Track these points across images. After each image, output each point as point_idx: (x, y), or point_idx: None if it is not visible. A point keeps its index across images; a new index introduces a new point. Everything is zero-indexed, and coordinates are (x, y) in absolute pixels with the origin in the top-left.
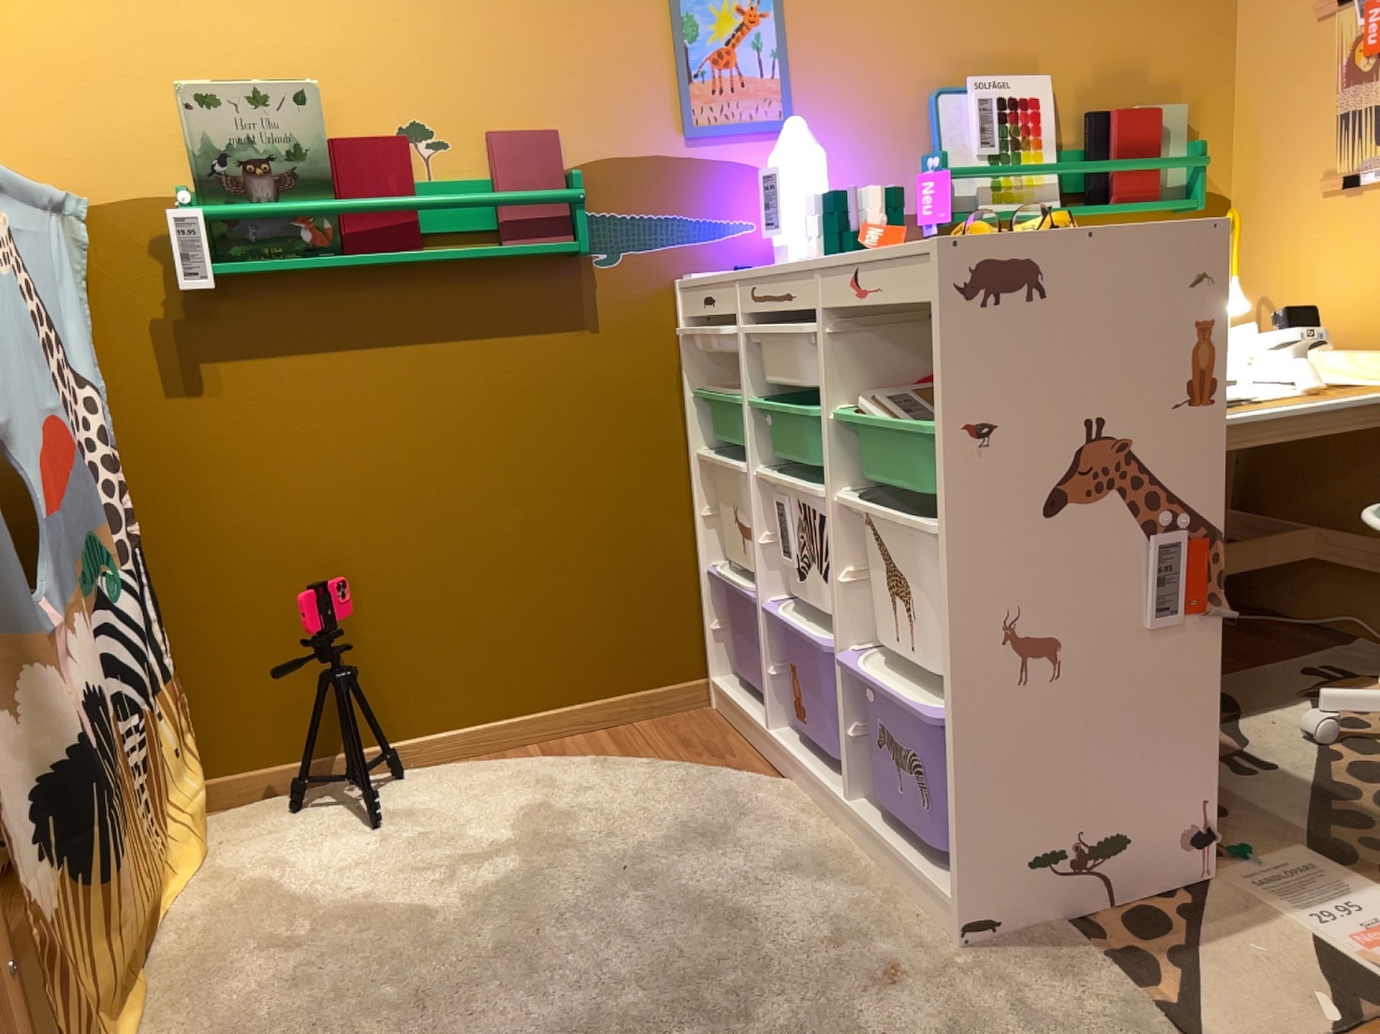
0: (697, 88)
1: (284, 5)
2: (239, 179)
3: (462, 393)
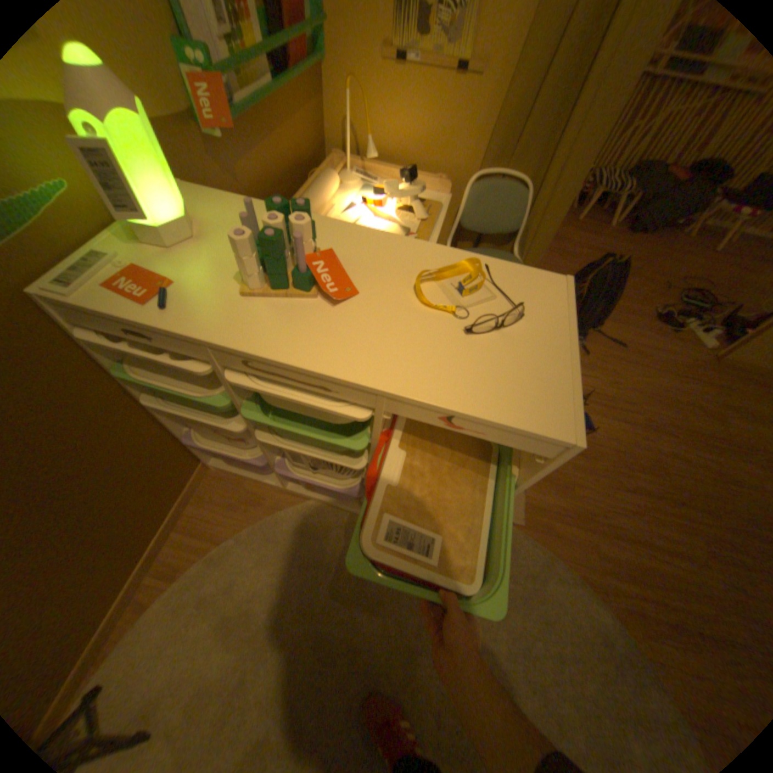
0: None
1: None
2: None
3: None
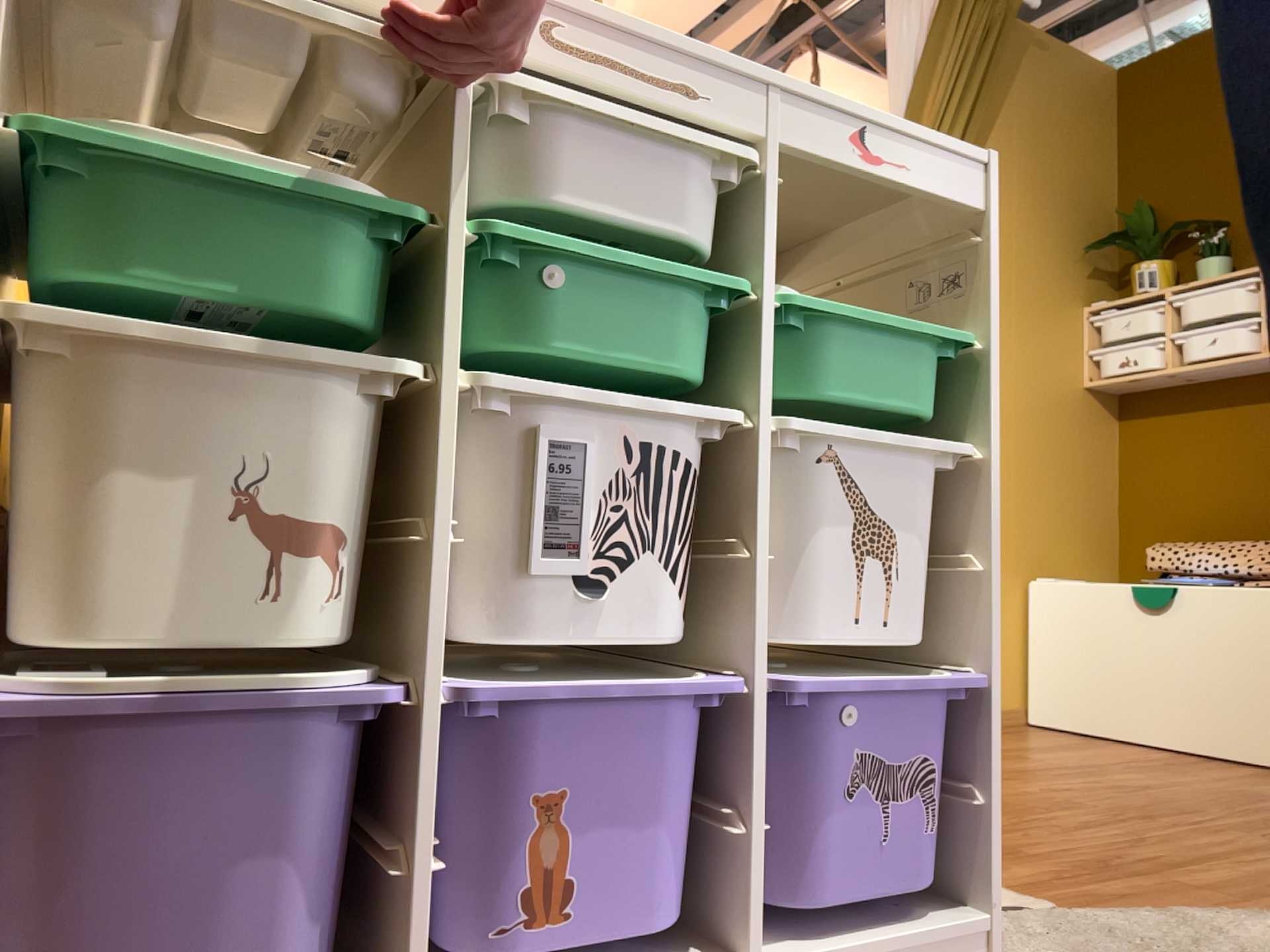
0: None
1: None
2: None
3: None
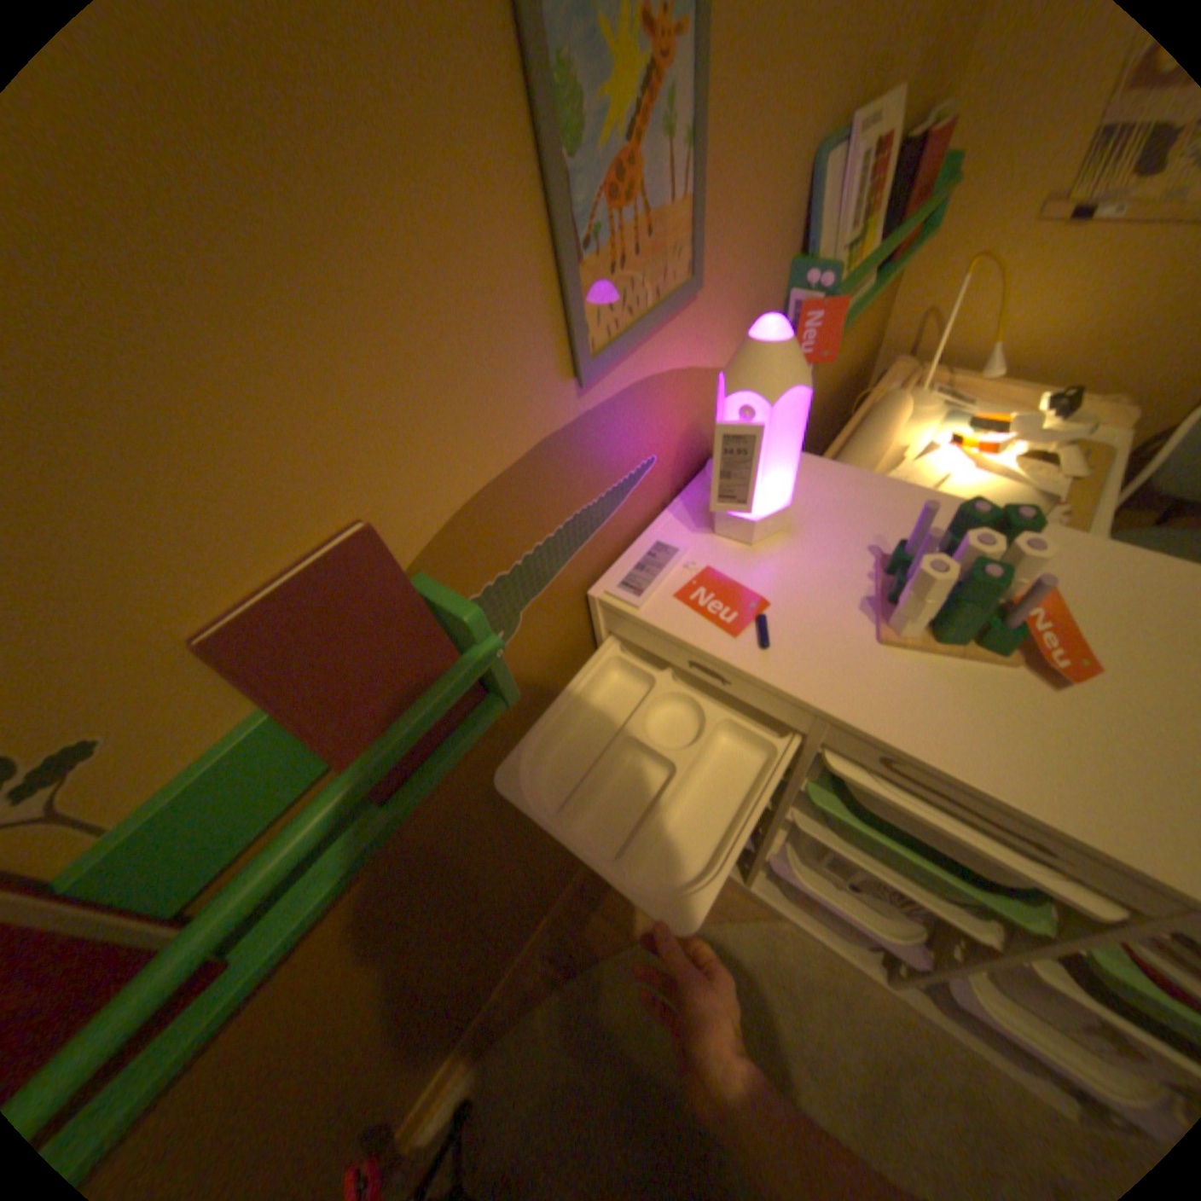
0: (591, 269)
1: None
2: None
3: (379, 919)
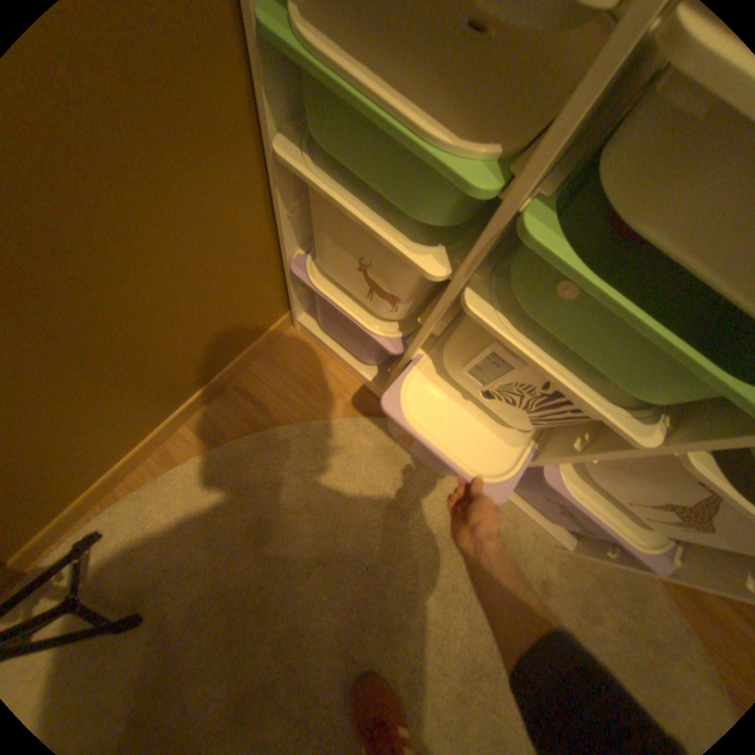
0: None
1: None
2: None
3: None
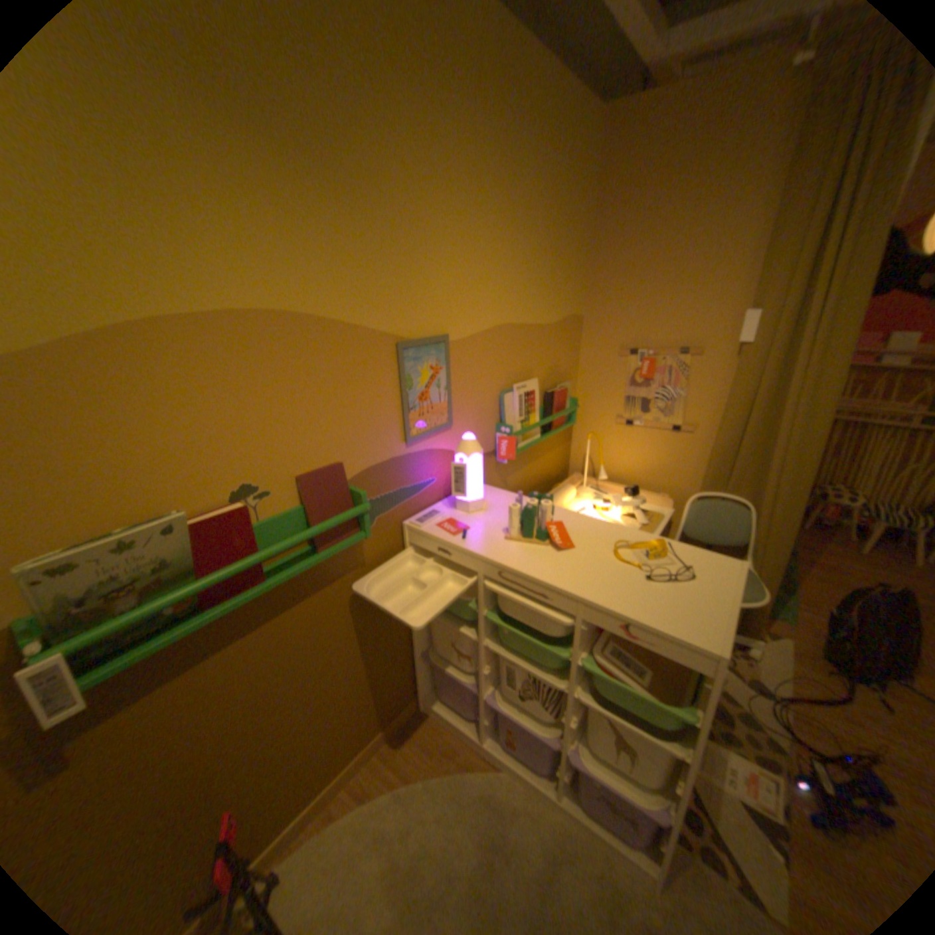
0: (412, 416)
1: (108, 422)
2: (100, 609)
3: (290, 642)
